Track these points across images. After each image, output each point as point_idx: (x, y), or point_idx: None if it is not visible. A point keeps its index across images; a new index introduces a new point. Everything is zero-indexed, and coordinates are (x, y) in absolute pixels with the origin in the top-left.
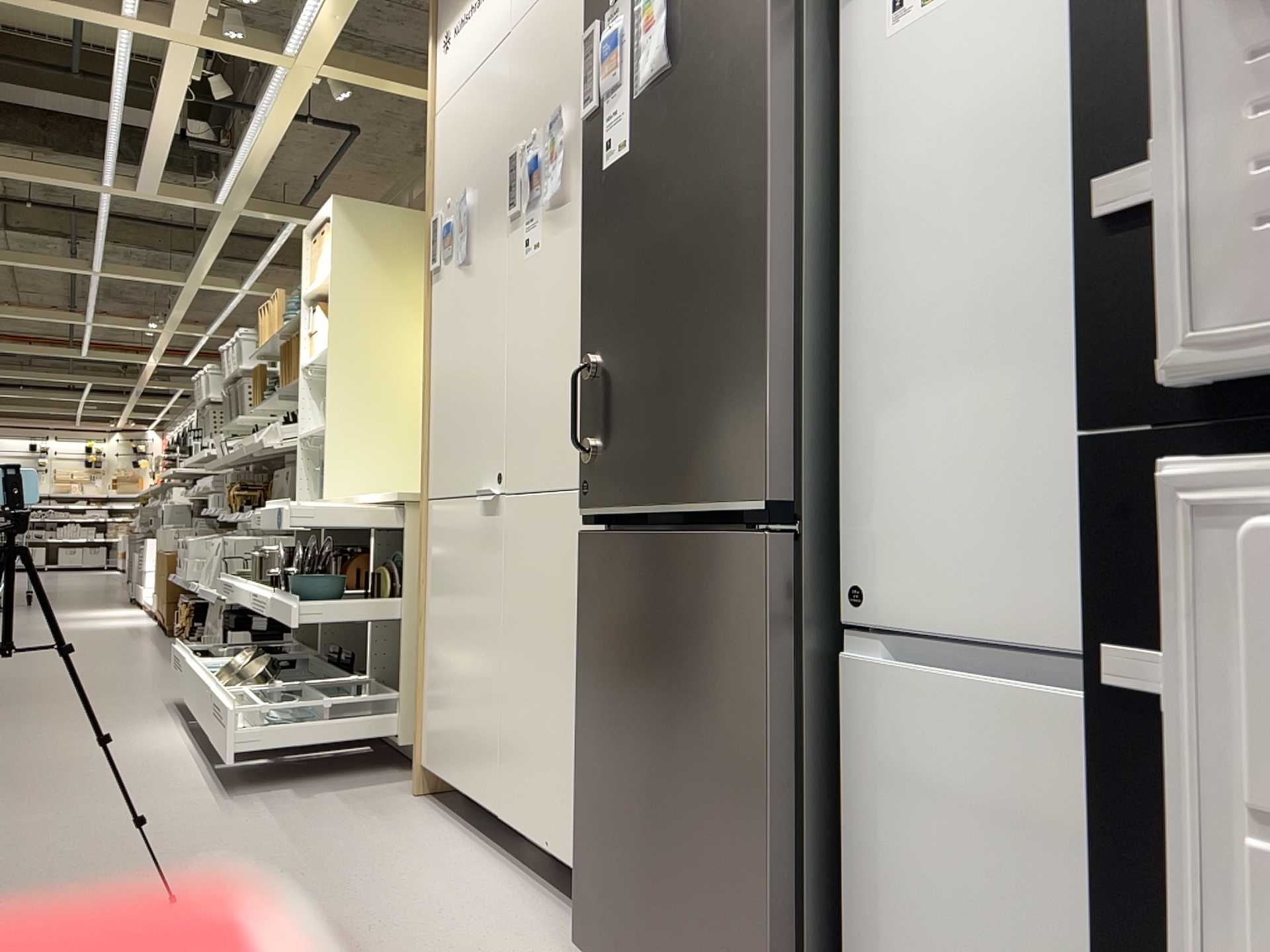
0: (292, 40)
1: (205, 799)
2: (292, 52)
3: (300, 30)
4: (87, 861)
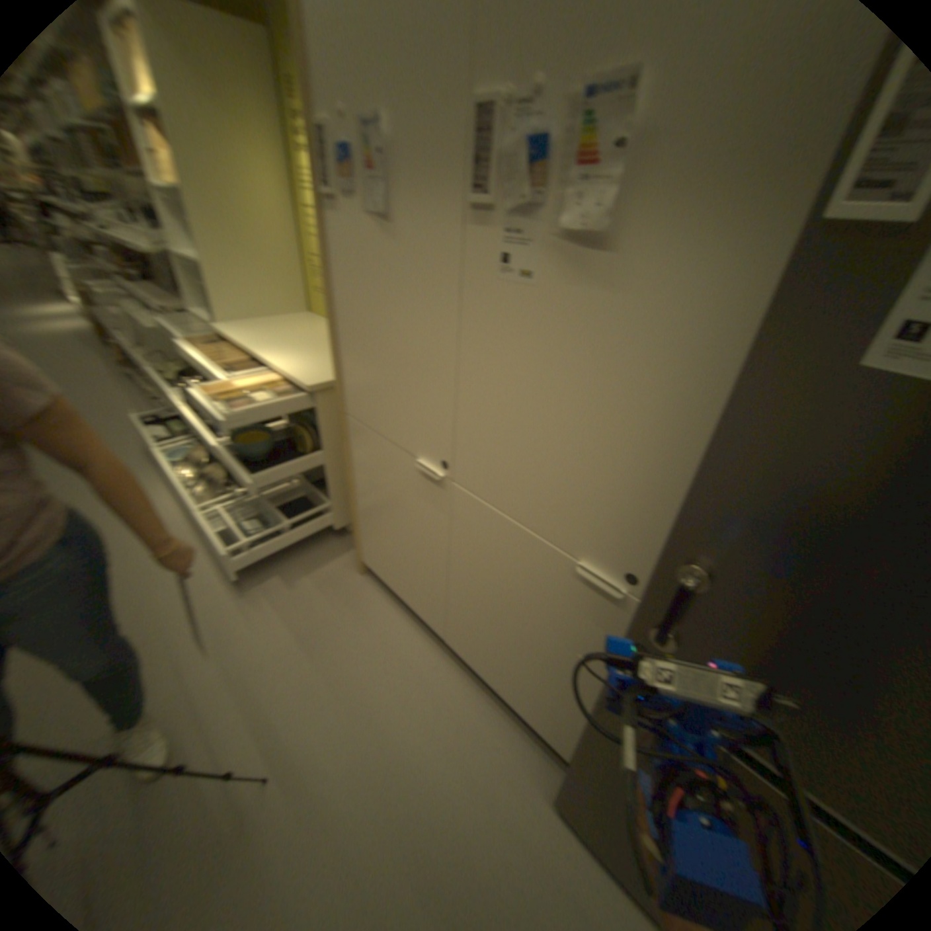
0: None
1: (219, 600)
2: None
3: None
4: (167, 719)
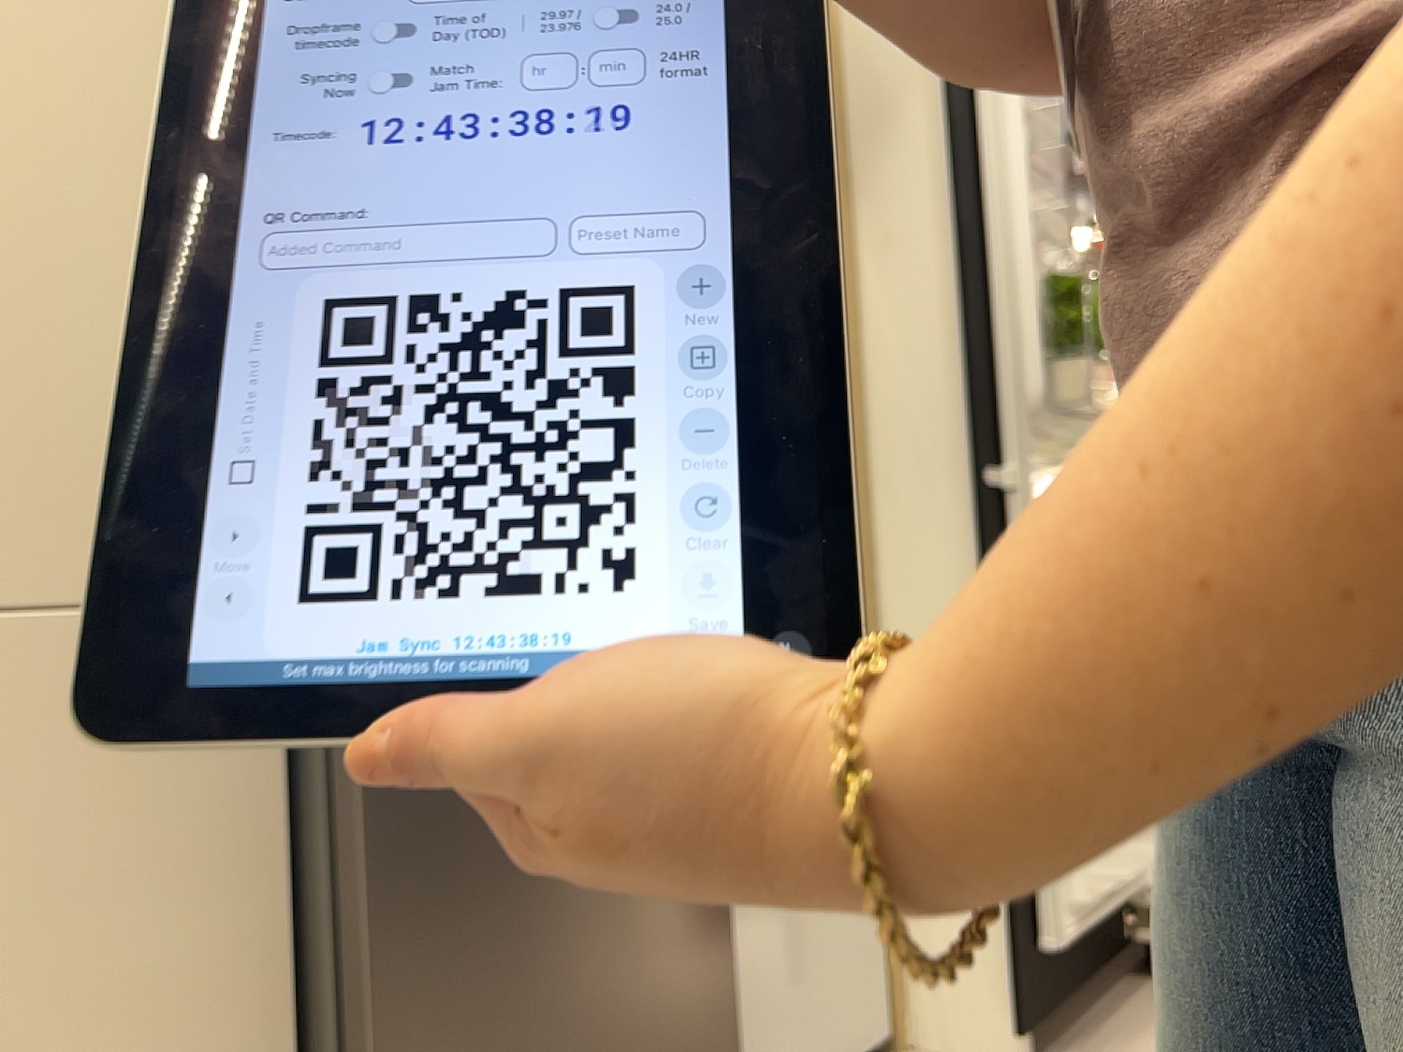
0: None
1: None
2: None
3: None
4: None
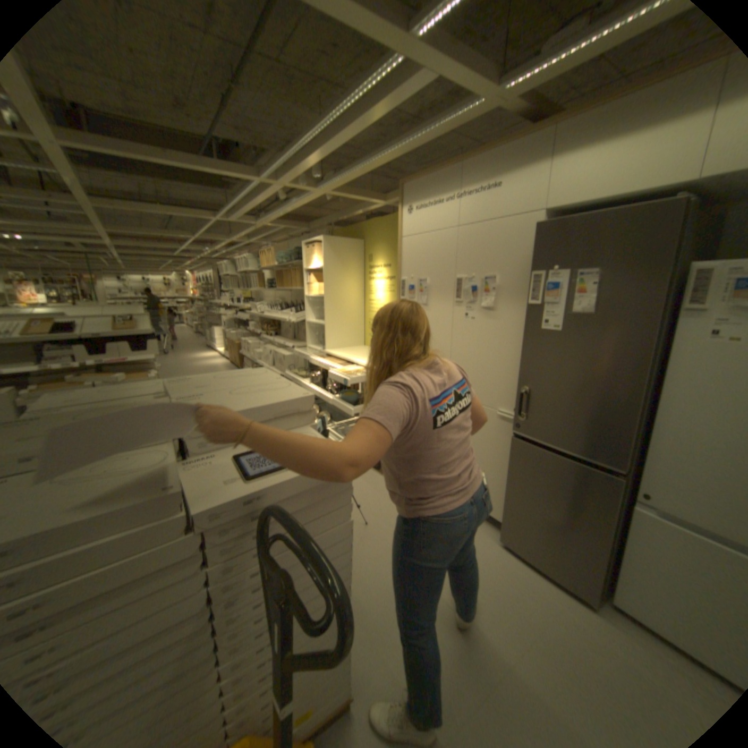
0: (324, 184)
1: None
2: (319, 186)
3: (329, 182)
4: None
